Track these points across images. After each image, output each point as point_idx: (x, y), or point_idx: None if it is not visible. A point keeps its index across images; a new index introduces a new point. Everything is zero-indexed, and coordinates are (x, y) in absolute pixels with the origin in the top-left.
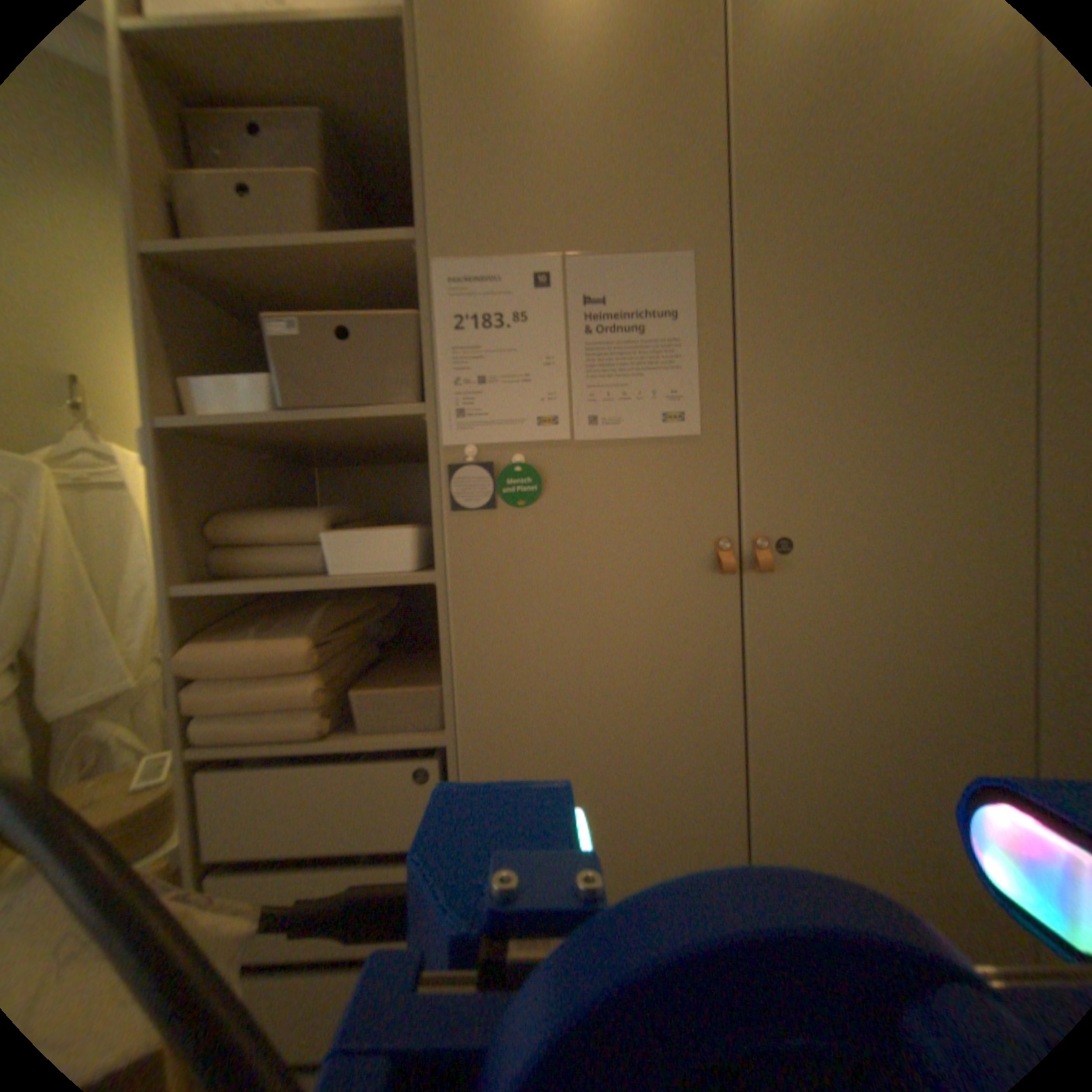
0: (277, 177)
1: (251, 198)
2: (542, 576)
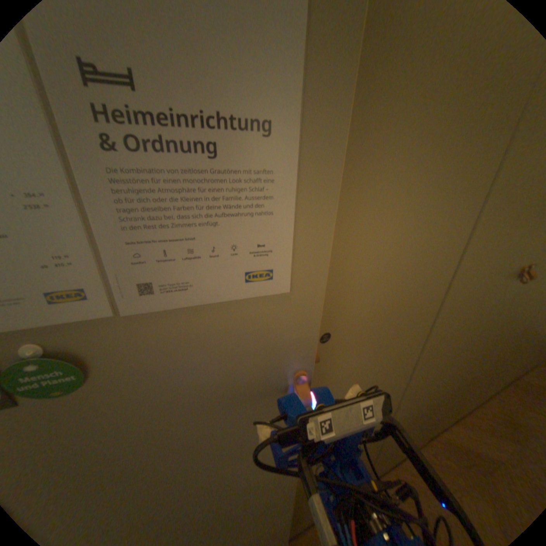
0: None
1: None
2: (120, 426)
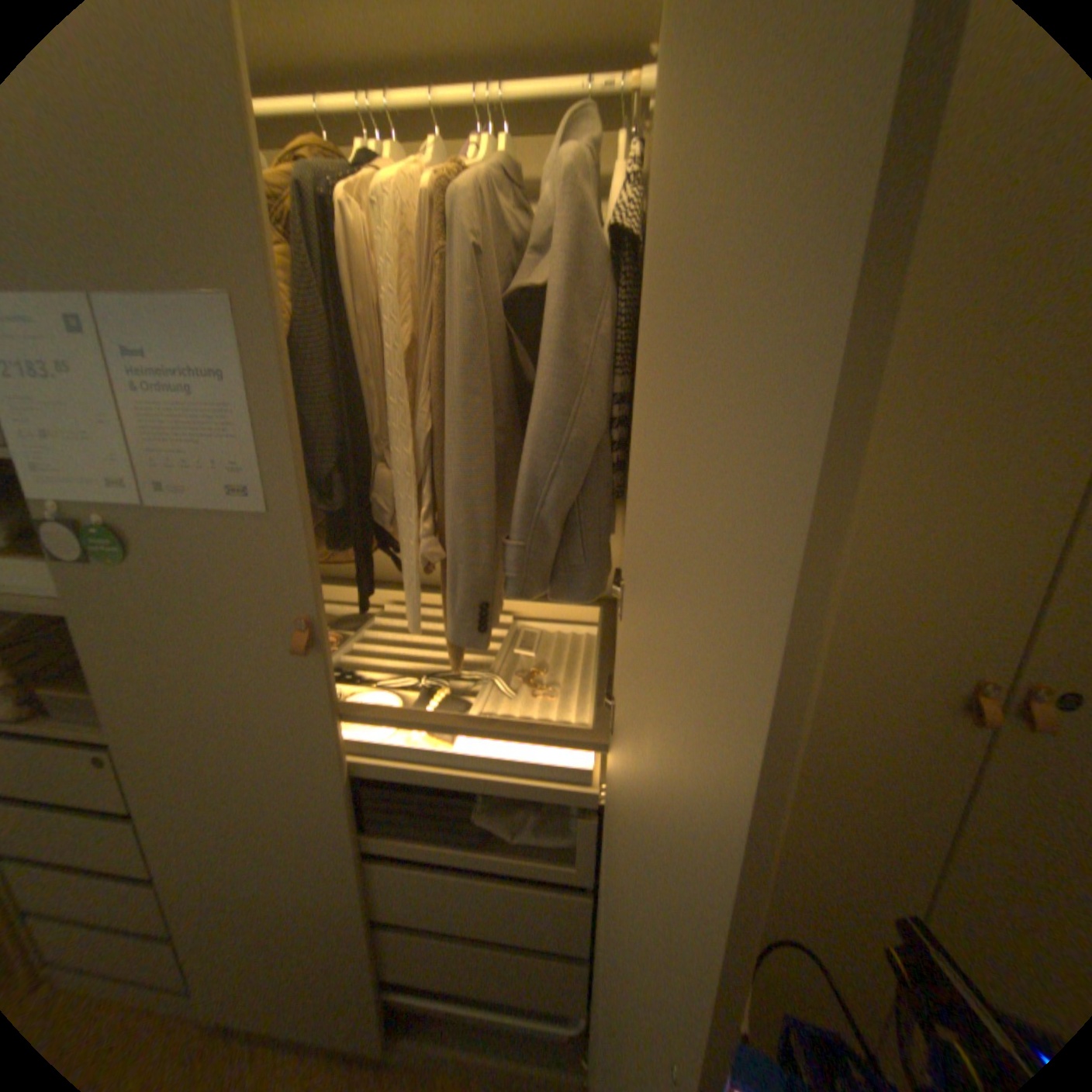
0: None
1: None
2: (147, 633)
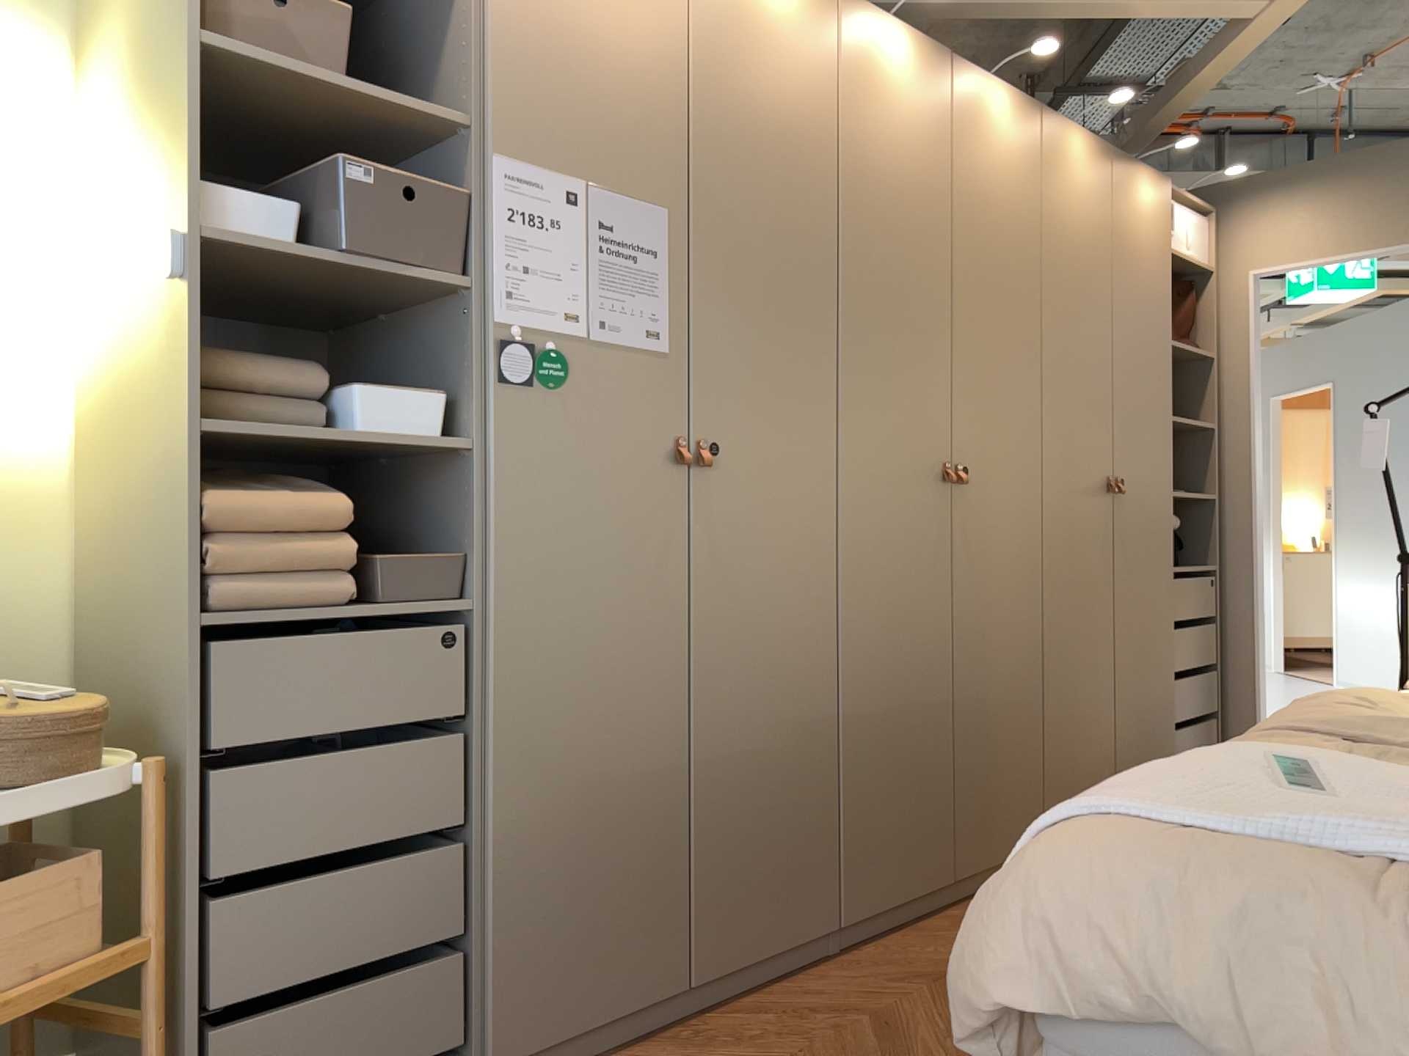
0: (314, 1)
1: (283, 11)
2: (560, 453)
